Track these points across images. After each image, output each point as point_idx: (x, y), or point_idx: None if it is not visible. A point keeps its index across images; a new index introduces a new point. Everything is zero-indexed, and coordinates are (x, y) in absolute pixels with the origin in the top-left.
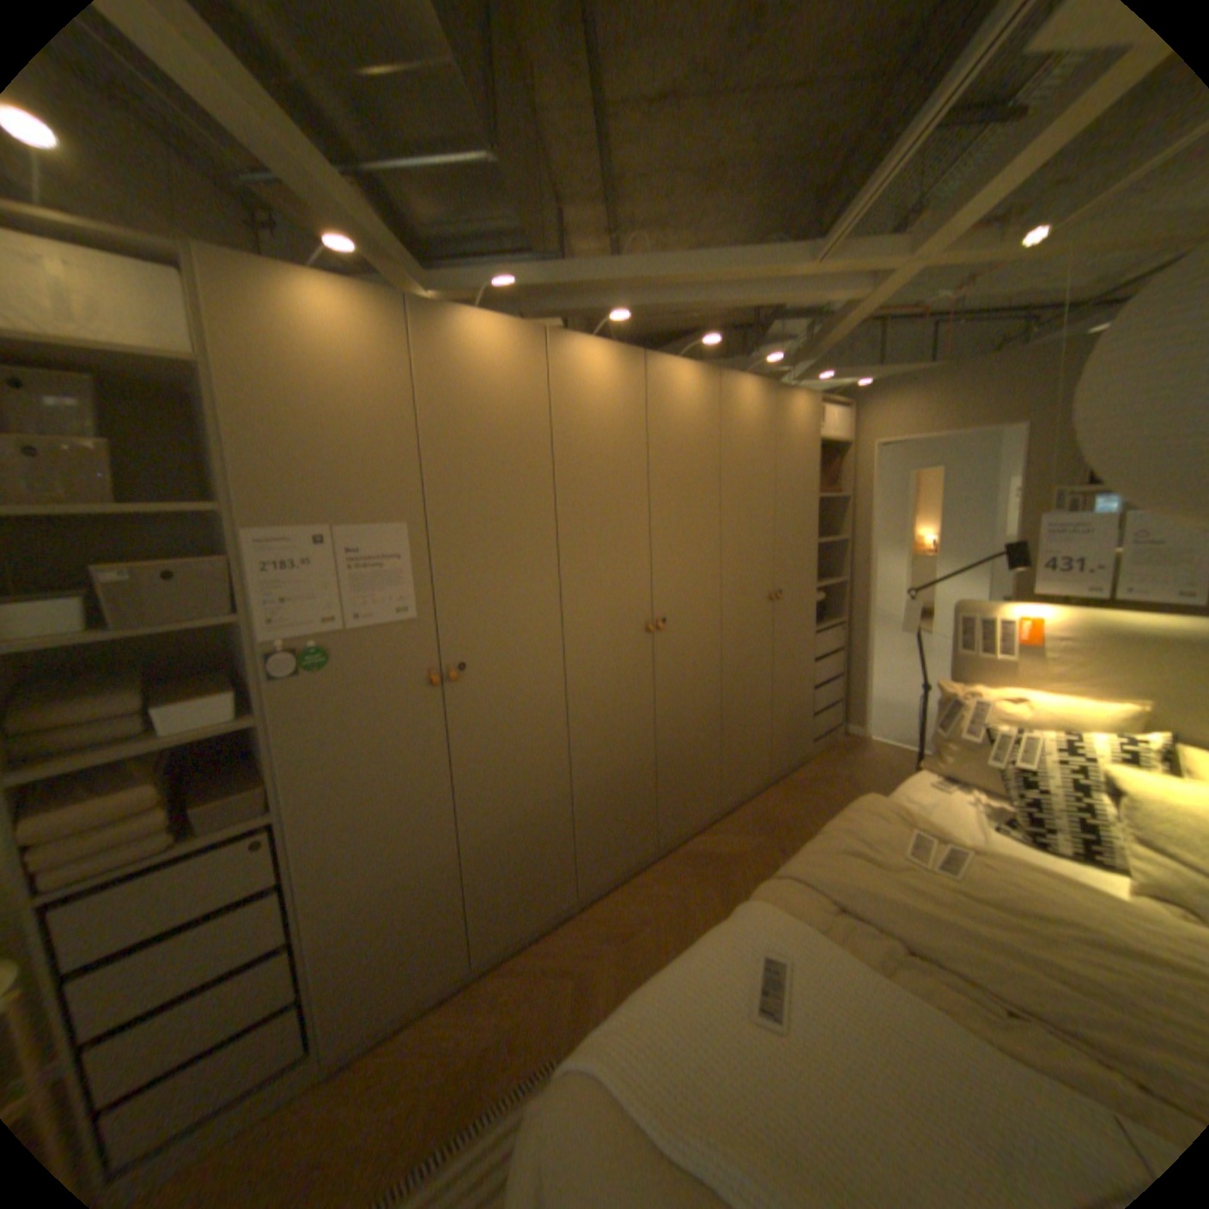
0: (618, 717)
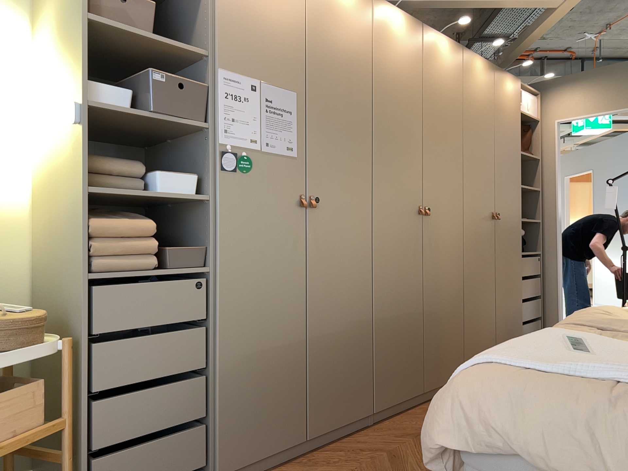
0: (397, 272)
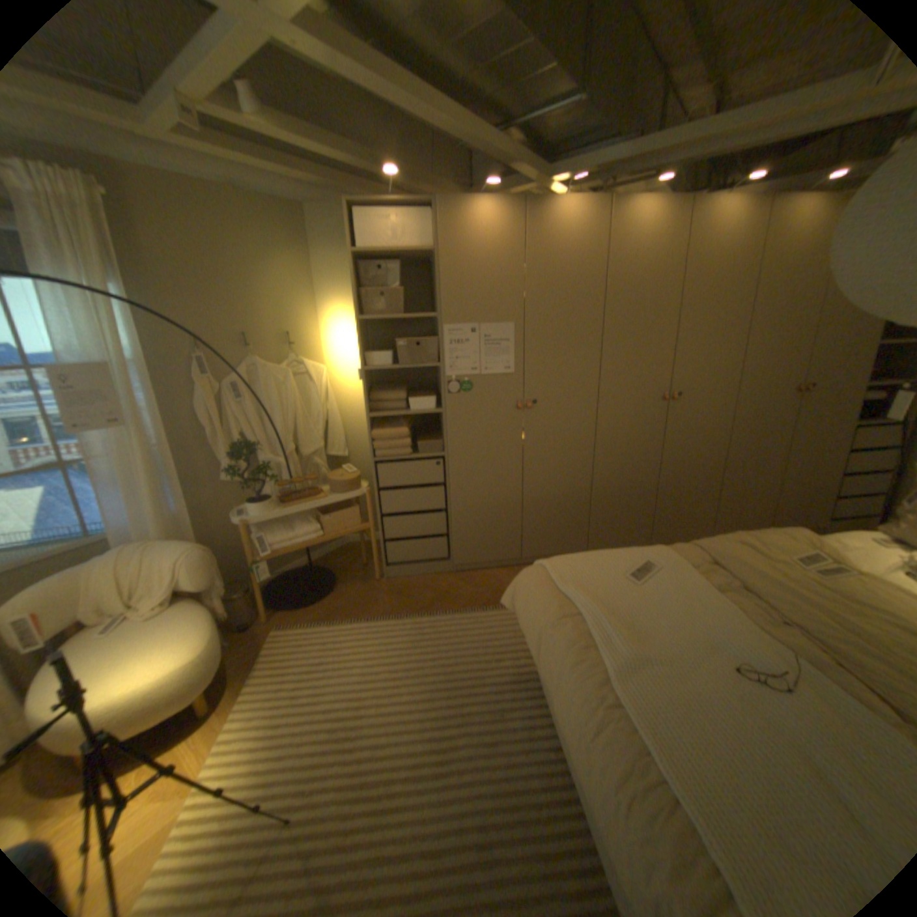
0: (630, 452)
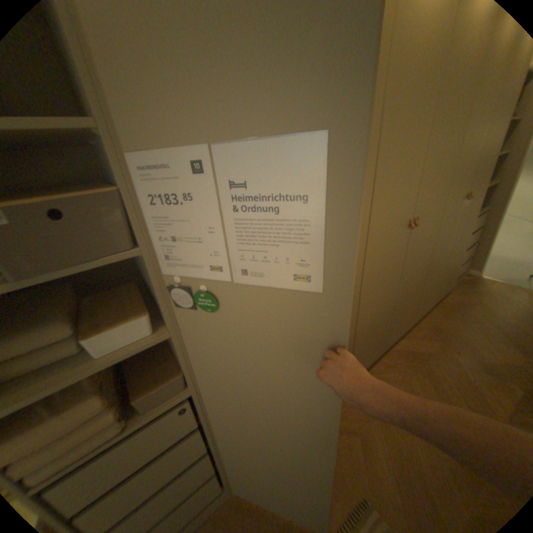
0: (383, 285)
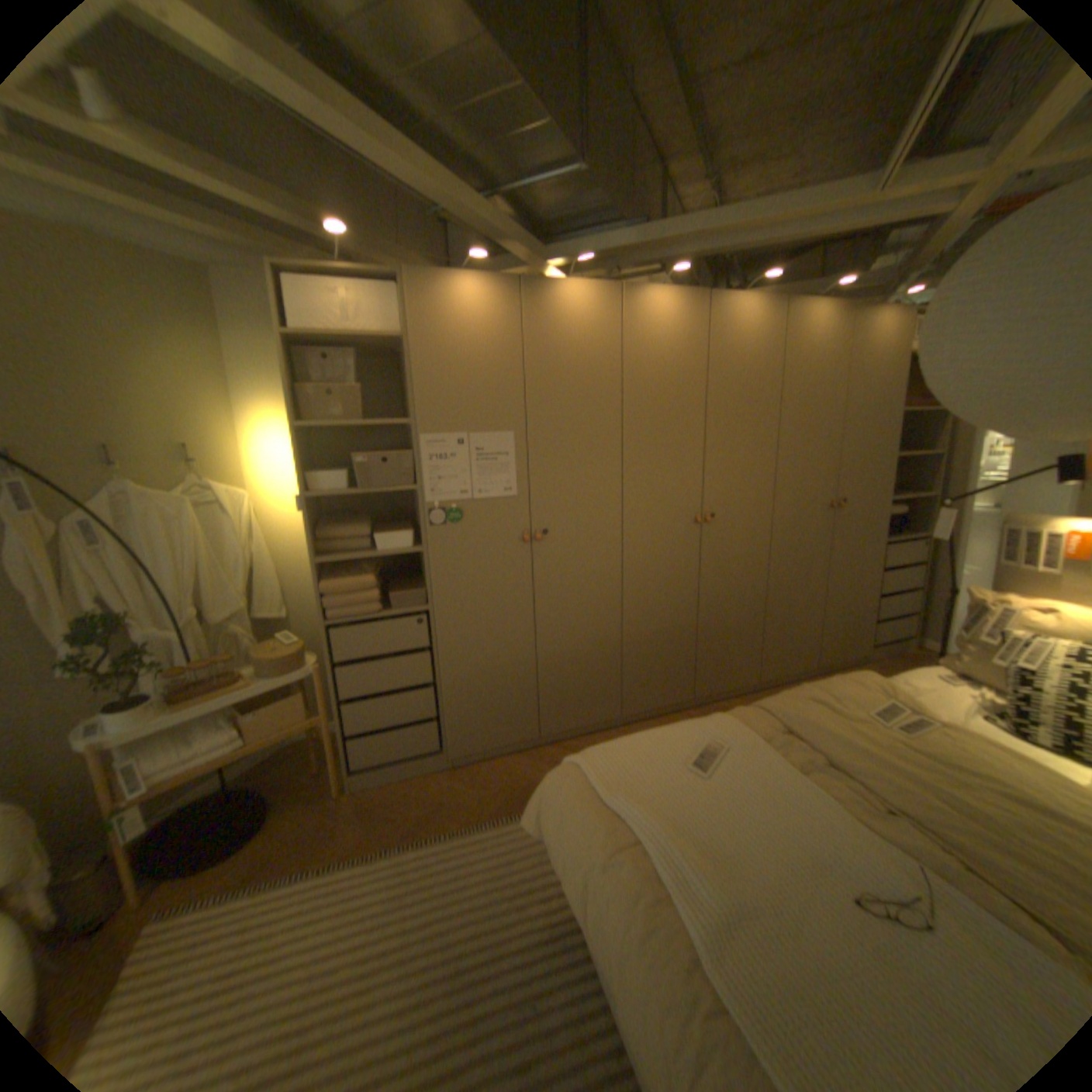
0: (664, 587)
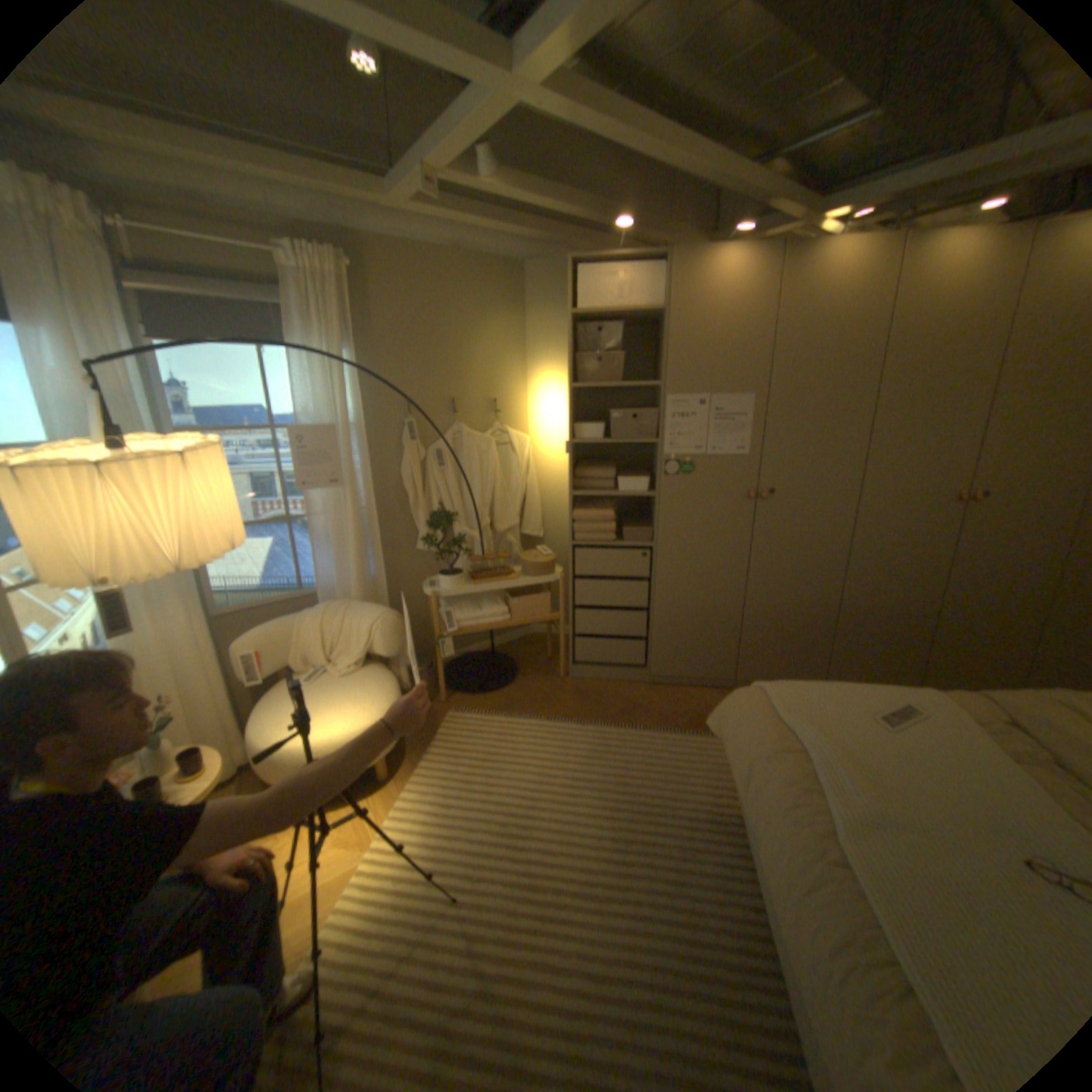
0: (902, 565)
